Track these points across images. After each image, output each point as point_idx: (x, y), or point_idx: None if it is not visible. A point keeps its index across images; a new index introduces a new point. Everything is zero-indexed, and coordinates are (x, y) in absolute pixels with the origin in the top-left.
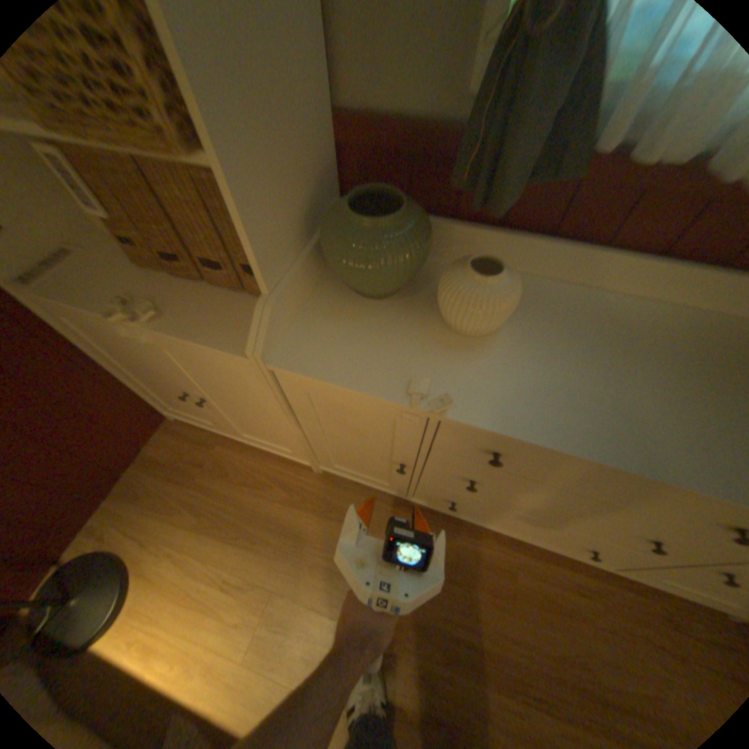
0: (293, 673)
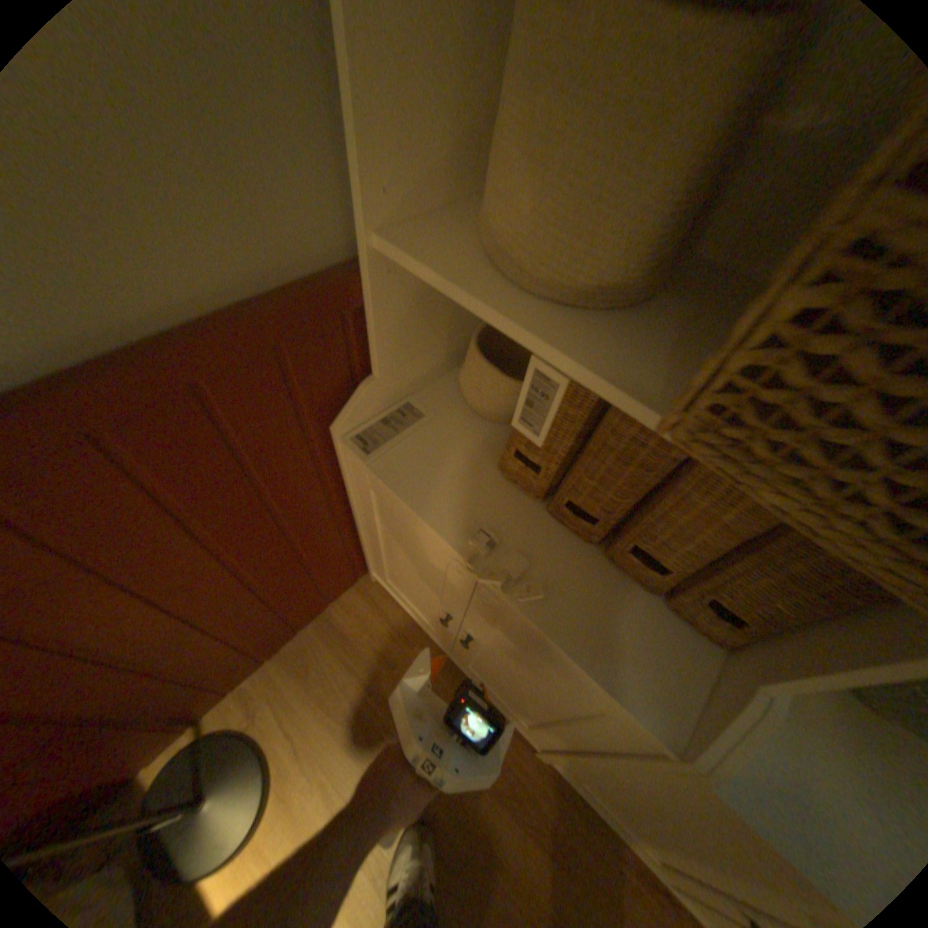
0: None
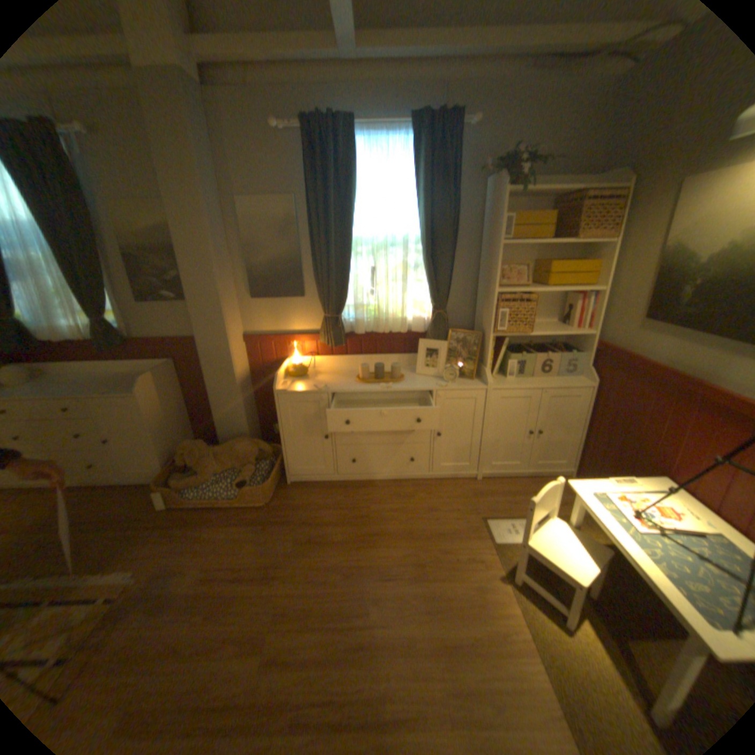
0: None
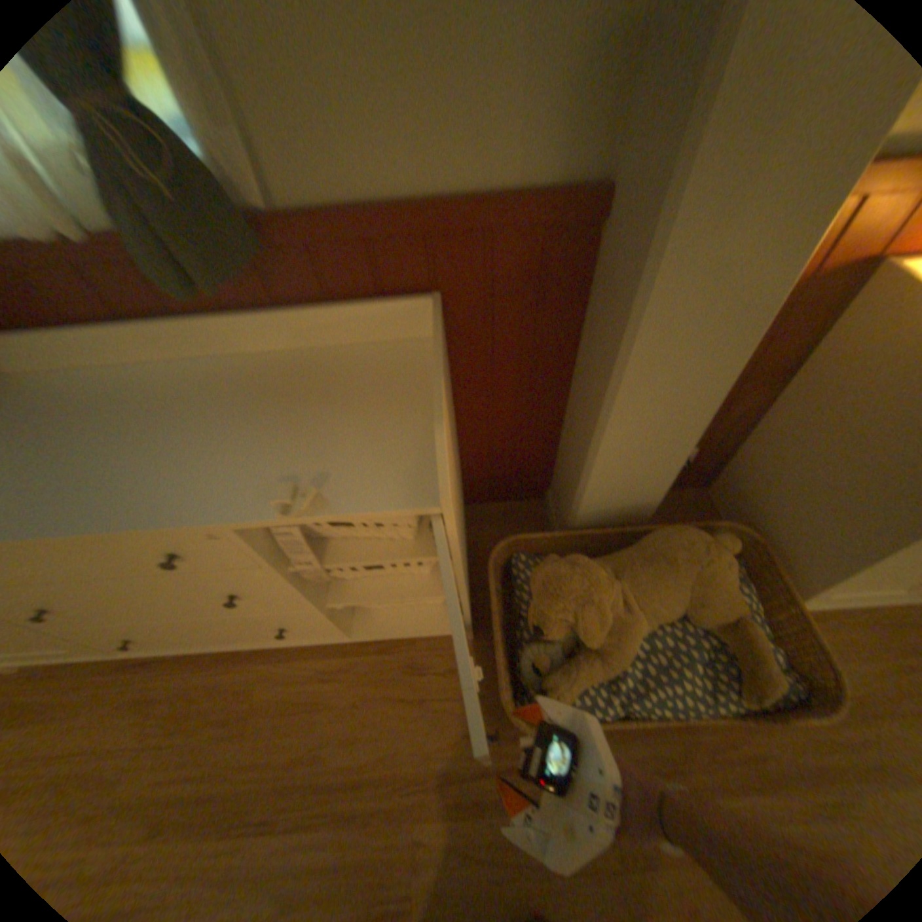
0: None
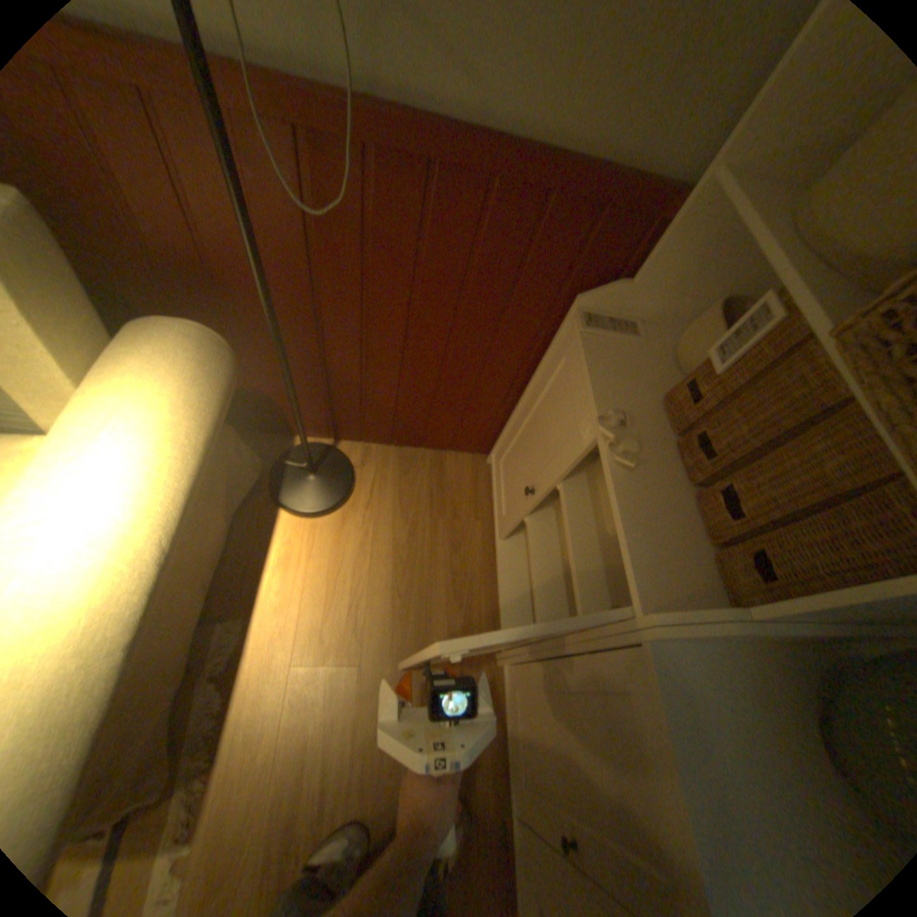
0: (291, 740)
